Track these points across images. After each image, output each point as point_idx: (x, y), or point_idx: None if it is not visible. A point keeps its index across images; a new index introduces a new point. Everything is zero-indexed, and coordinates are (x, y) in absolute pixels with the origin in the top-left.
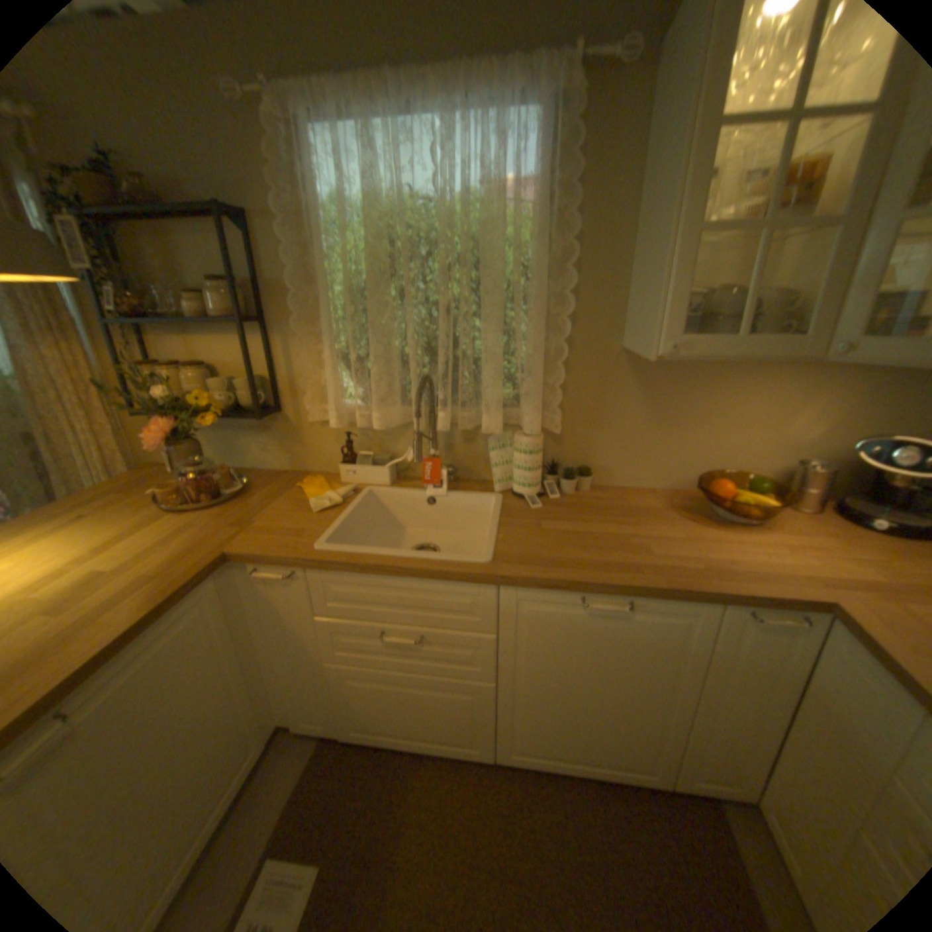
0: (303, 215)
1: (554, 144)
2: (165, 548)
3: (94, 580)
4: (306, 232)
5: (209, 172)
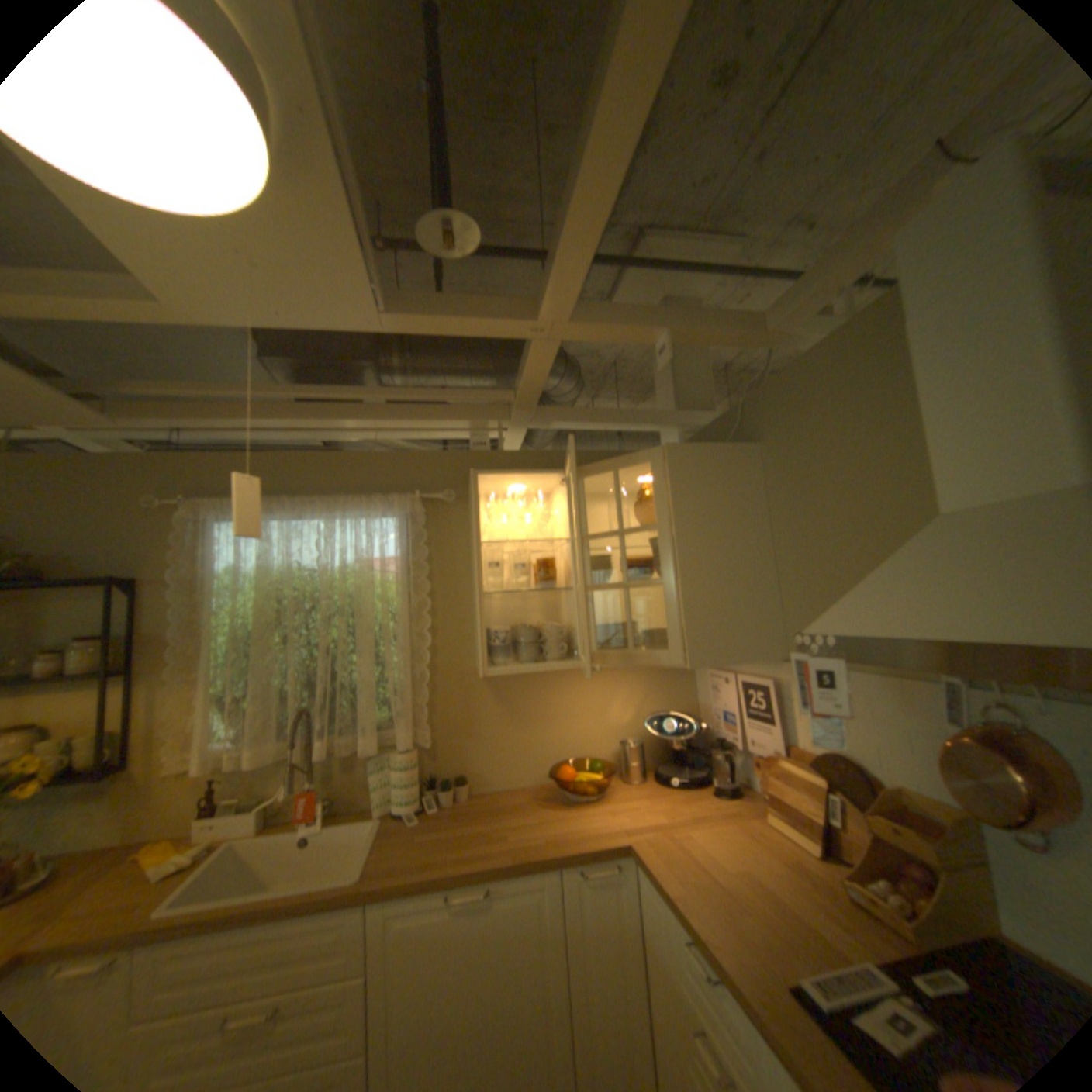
0: (199, 584)
1: (409, 540)
2: None
3: None
4: (199, 597)
5: (110, 553)
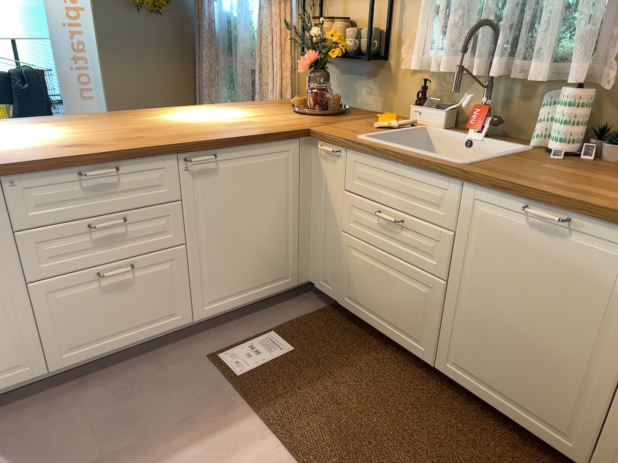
0: None
1: None
2: (284, 121)
3: (248, 122)
4: None
5: None
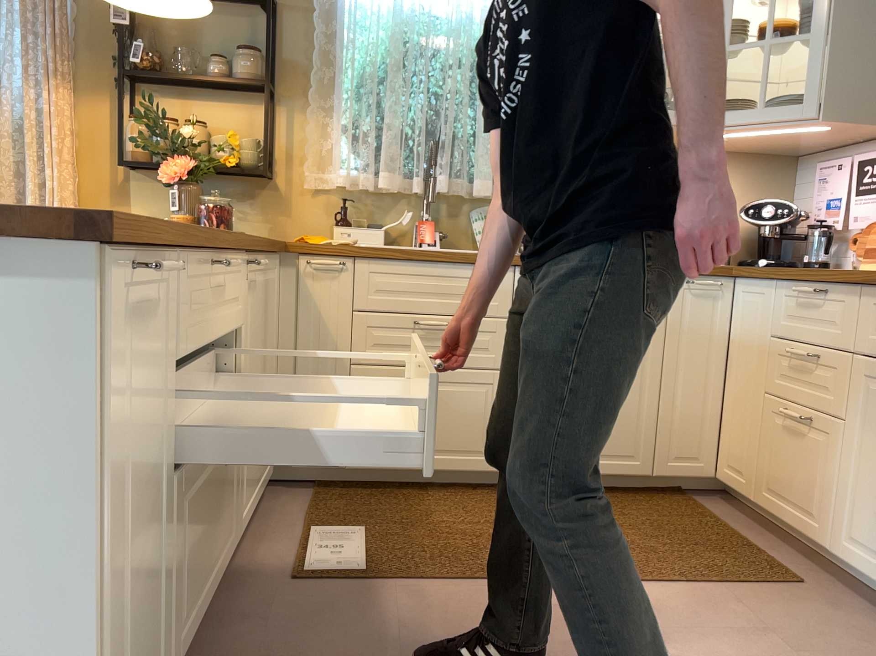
0: (333, 16)
1: None
2: None
3: None
4: (333, 28)
5: None
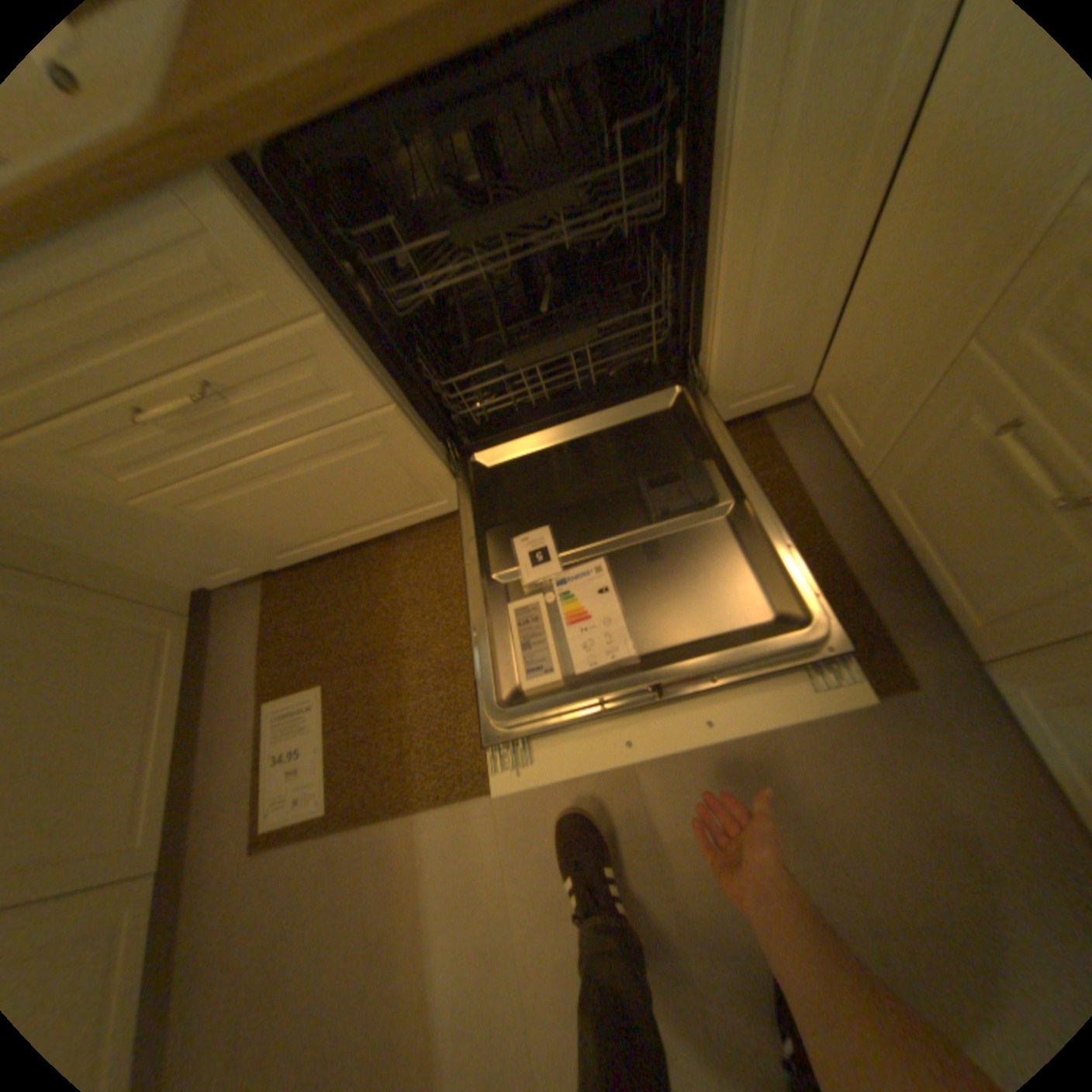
0: None
1: None
2: None
3: None
4: None
5: None
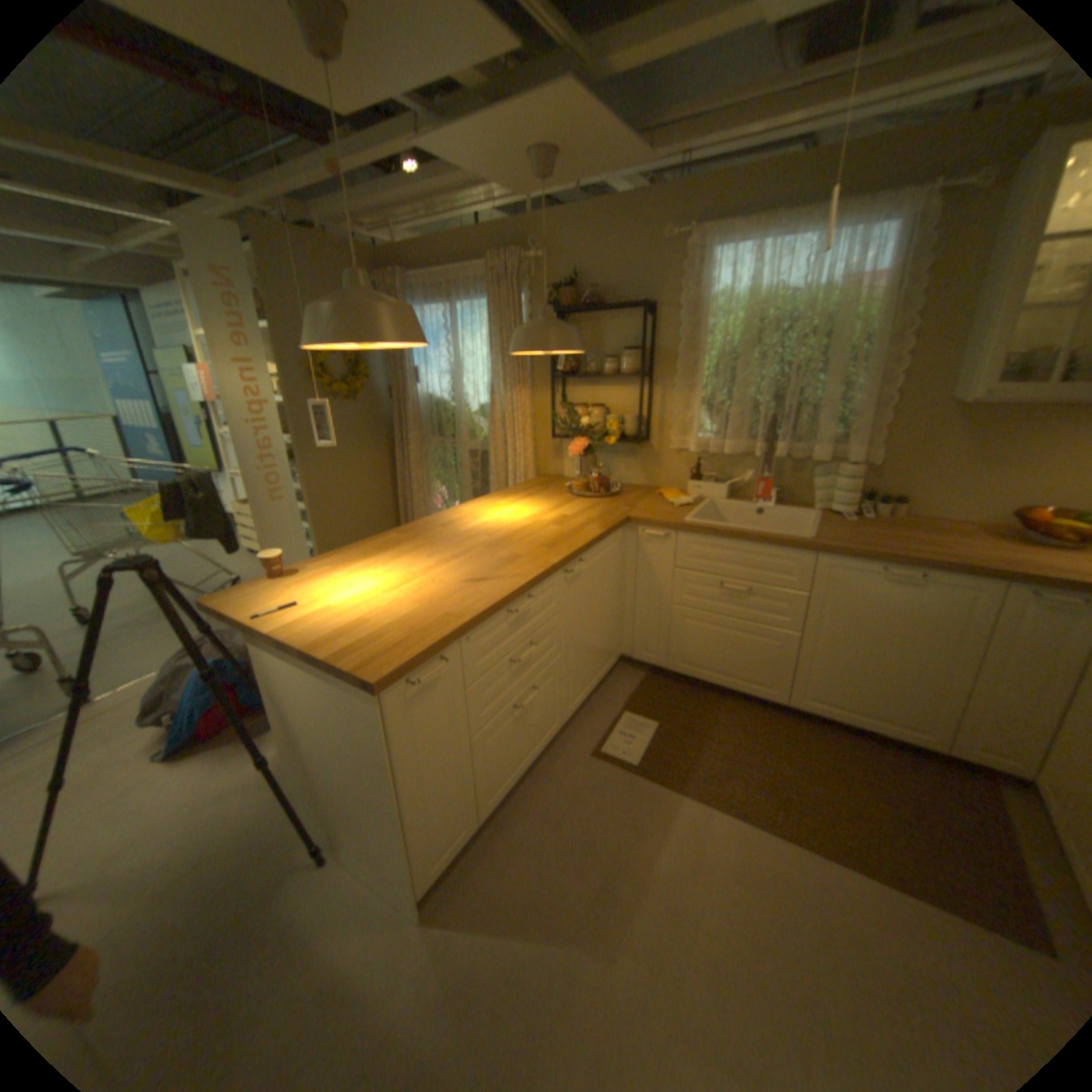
0: (699, 305)
1: (908, 247)
2: (592, 511)
3: (566, 517)
4: (698, 316)
5: (639, 281)
